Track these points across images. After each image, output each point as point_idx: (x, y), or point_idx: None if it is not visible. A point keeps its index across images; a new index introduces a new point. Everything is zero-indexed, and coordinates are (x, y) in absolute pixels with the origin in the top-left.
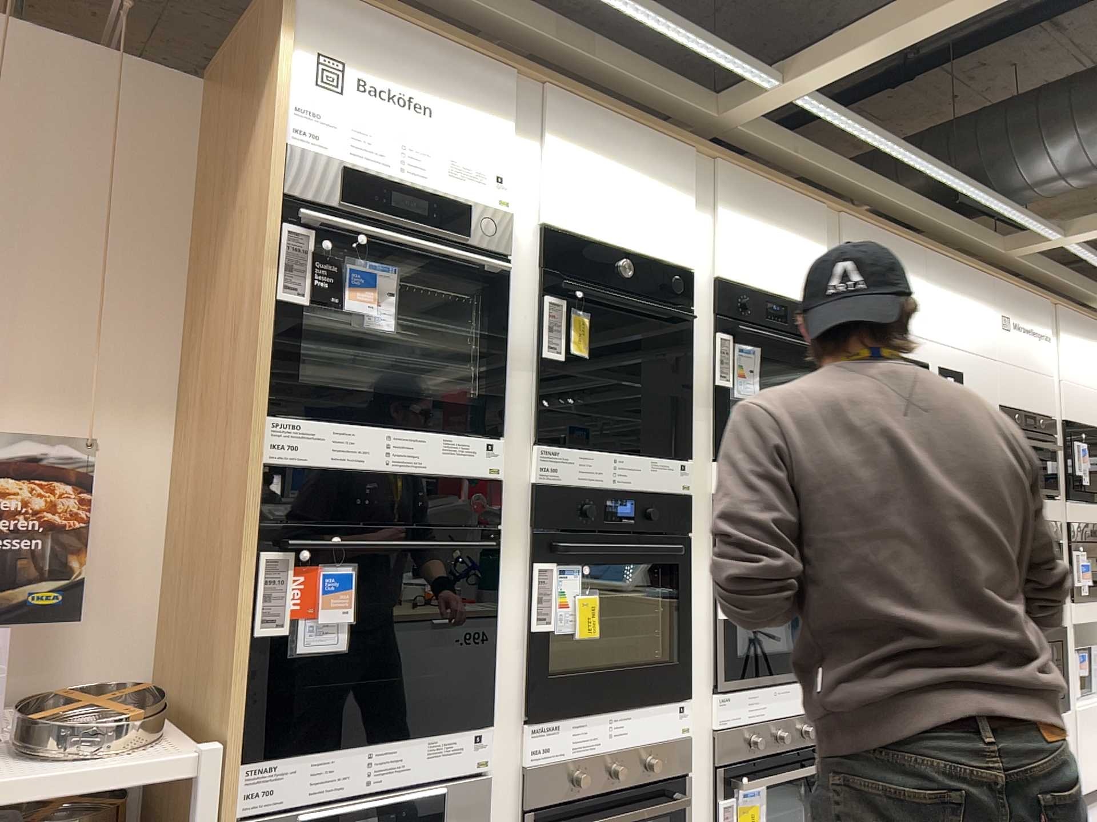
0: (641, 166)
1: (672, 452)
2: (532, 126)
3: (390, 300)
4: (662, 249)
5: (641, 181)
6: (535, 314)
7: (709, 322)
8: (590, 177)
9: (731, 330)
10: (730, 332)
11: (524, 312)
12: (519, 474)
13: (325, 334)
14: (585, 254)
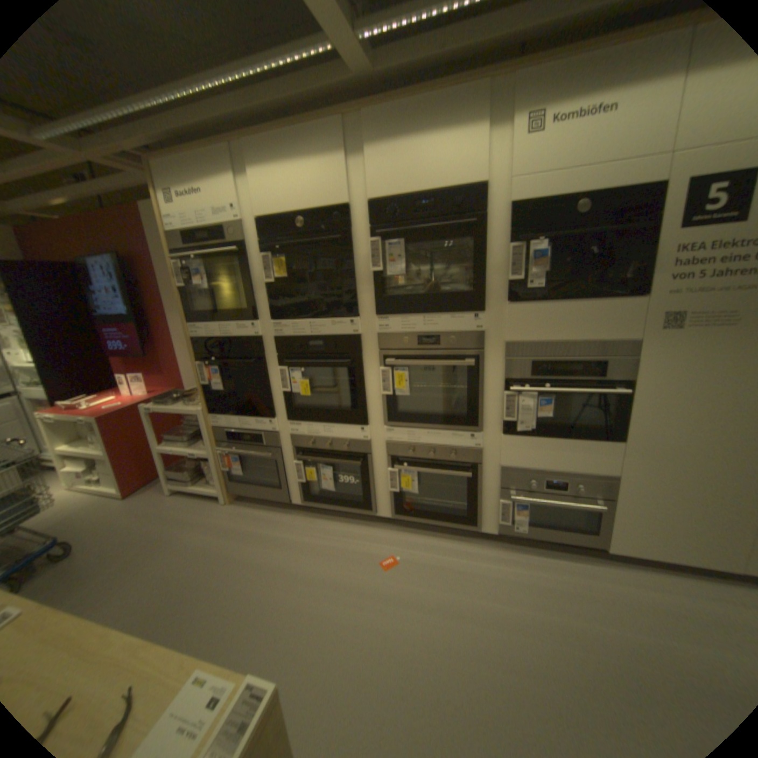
0: (303, 144)
1: (350, 316)
2: (239, 160)
3: (201, 277)
4: (326, 195)
5: (304, 155)
6: (261, 262)
7: (367, 231)
8: (271, 173)
9: (378, 233)
10: (376, 235)
11: (256, 263)
12: (268, 336)
13: (200, 292)
14: (277, 221)
